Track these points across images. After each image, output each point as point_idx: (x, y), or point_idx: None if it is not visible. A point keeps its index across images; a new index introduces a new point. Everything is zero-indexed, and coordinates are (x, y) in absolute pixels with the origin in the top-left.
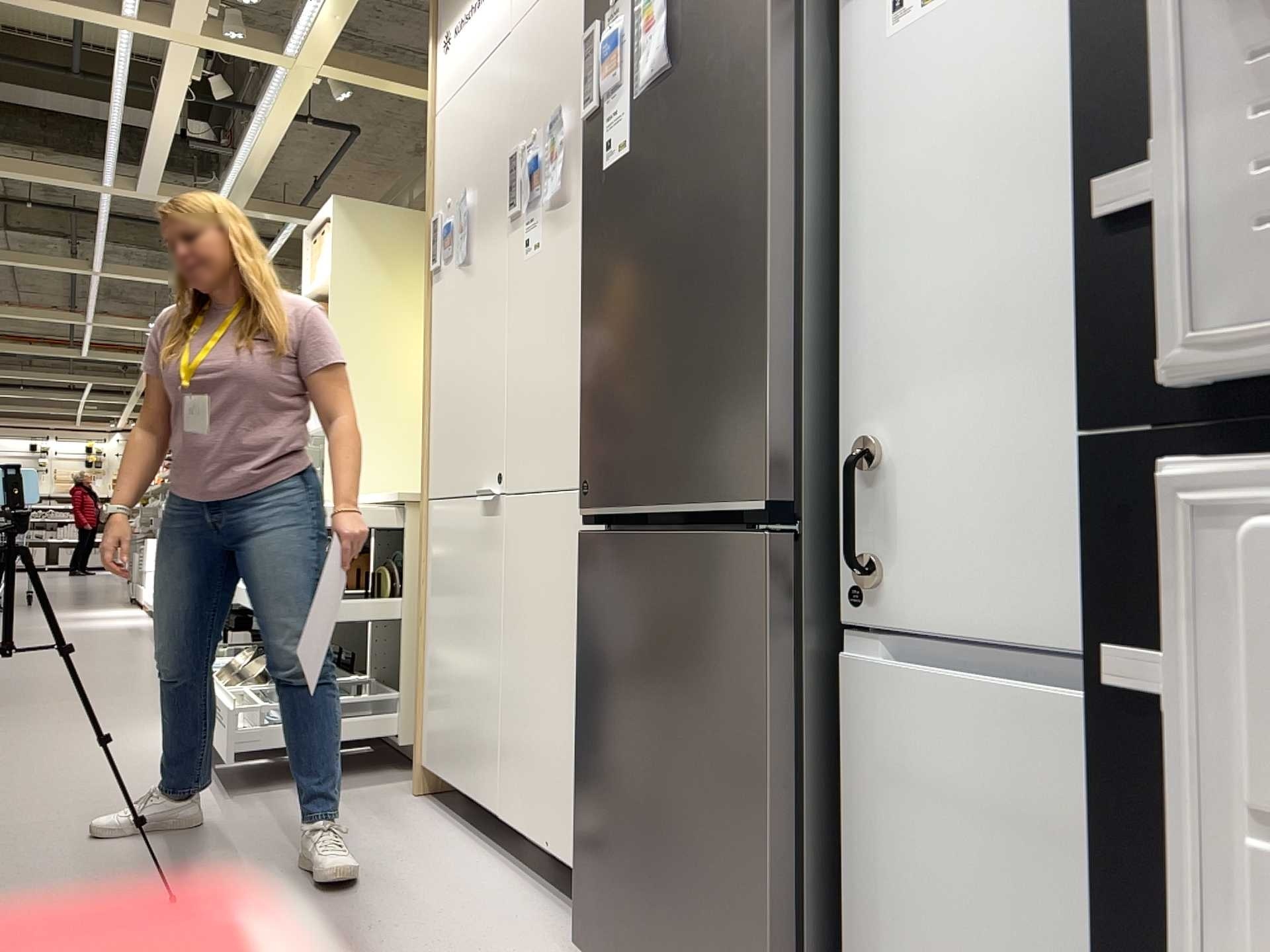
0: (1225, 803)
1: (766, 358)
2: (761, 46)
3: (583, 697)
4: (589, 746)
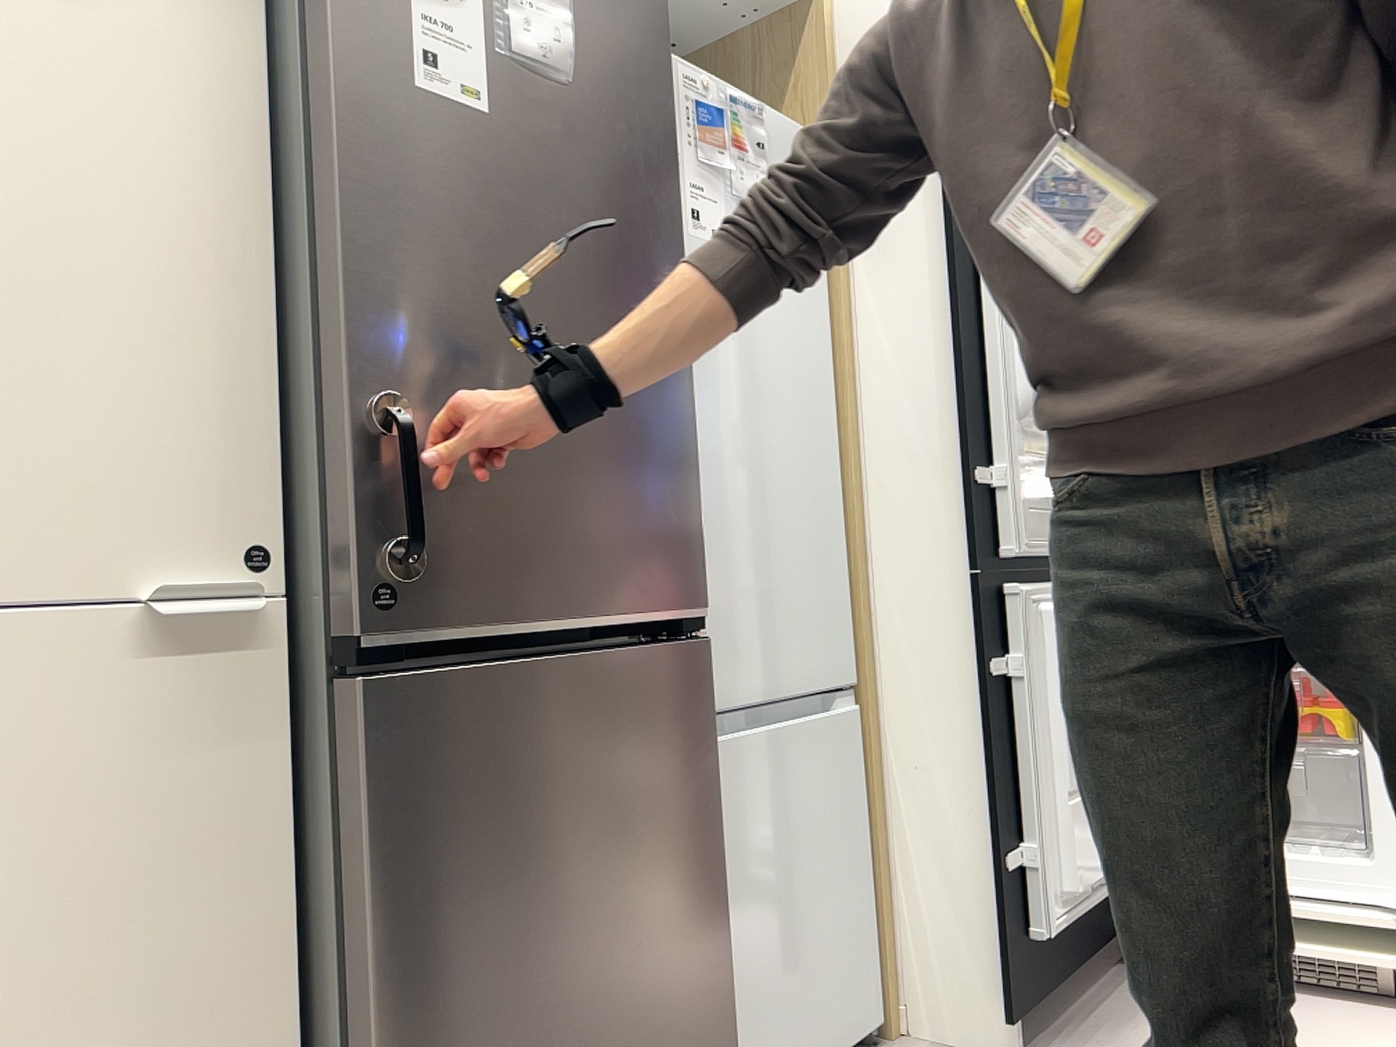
0: (1033, 693)
1: (694, 470)
2: (672, 172)
3: (393, 967)
4: (420, 1041)
